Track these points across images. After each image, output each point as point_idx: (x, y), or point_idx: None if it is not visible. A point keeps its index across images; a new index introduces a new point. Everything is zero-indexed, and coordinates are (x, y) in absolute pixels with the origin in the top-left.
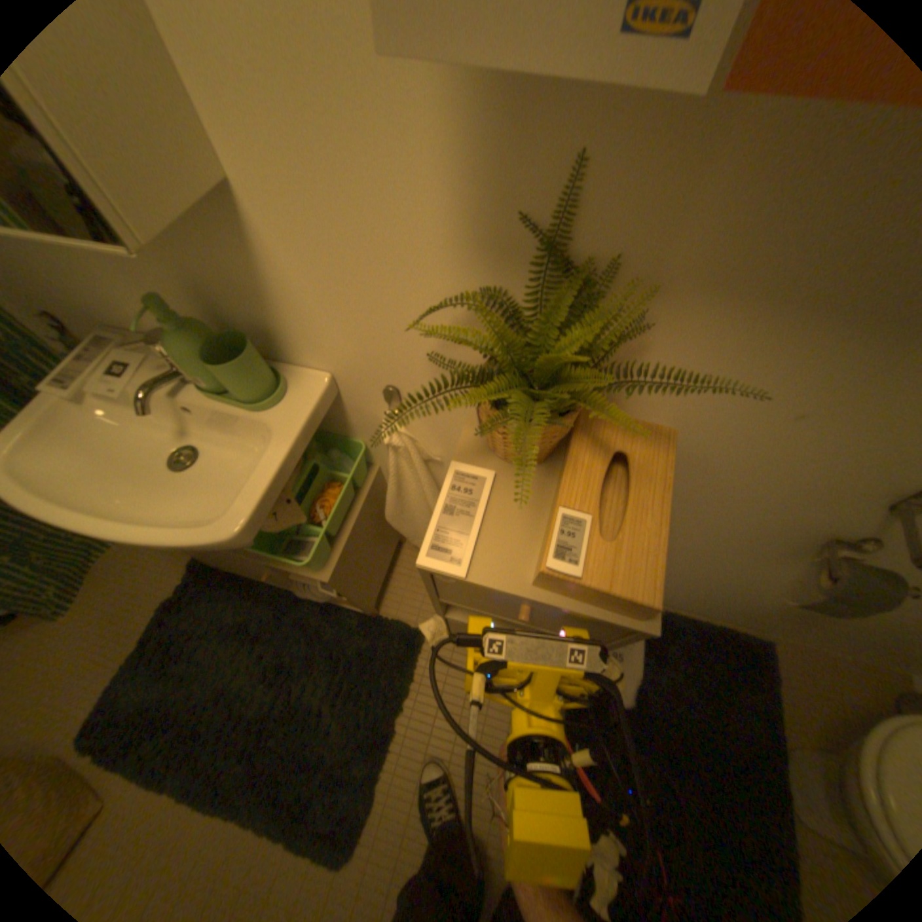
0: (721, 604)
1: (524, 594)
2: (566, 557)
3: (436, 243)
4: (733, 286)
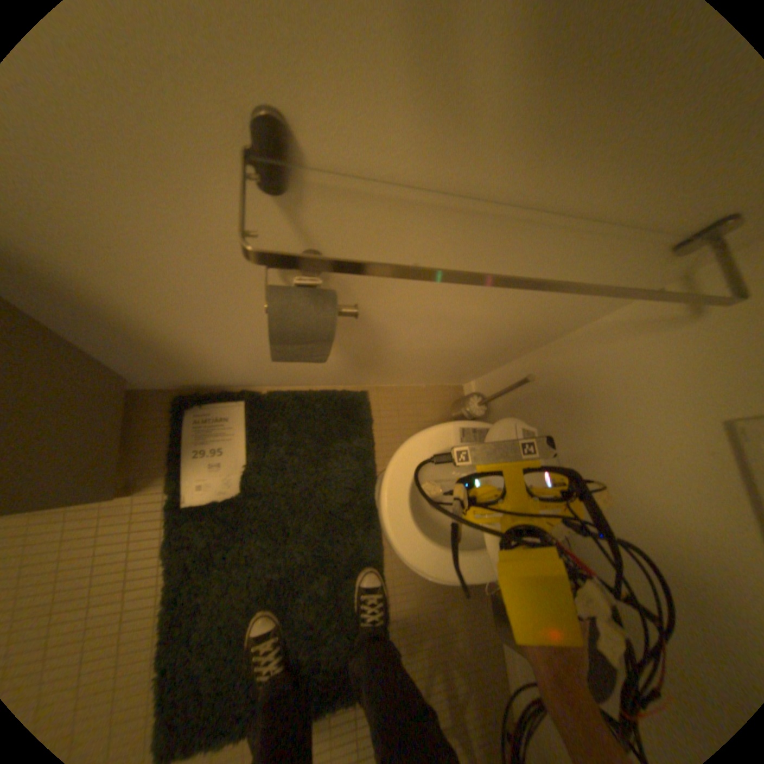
0: (299, 371)
1: None
2: None
3: None
4: None
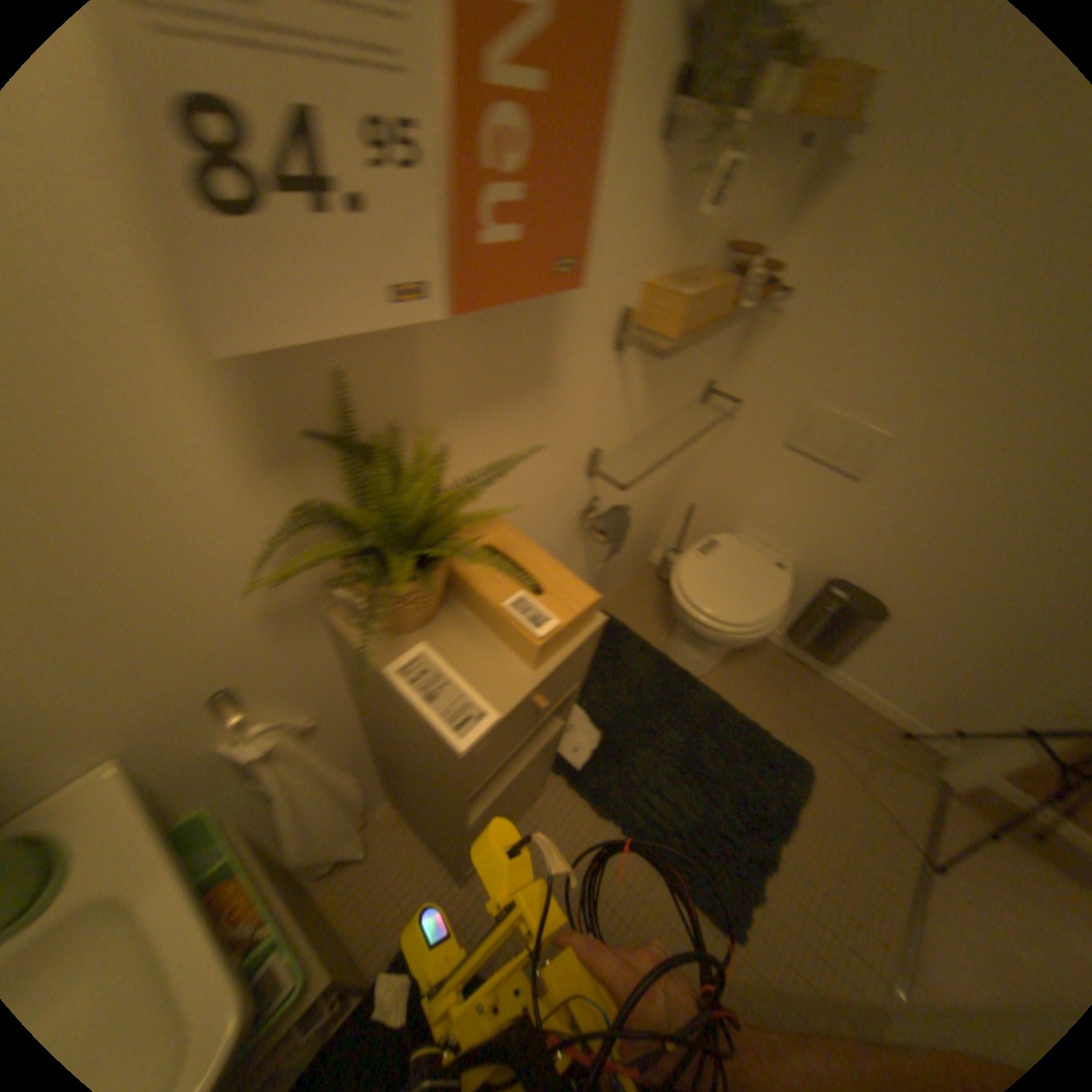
0: None
1: (538, 682)
2: (544, 622)
3: (236, 496)
4: (466, 406)
